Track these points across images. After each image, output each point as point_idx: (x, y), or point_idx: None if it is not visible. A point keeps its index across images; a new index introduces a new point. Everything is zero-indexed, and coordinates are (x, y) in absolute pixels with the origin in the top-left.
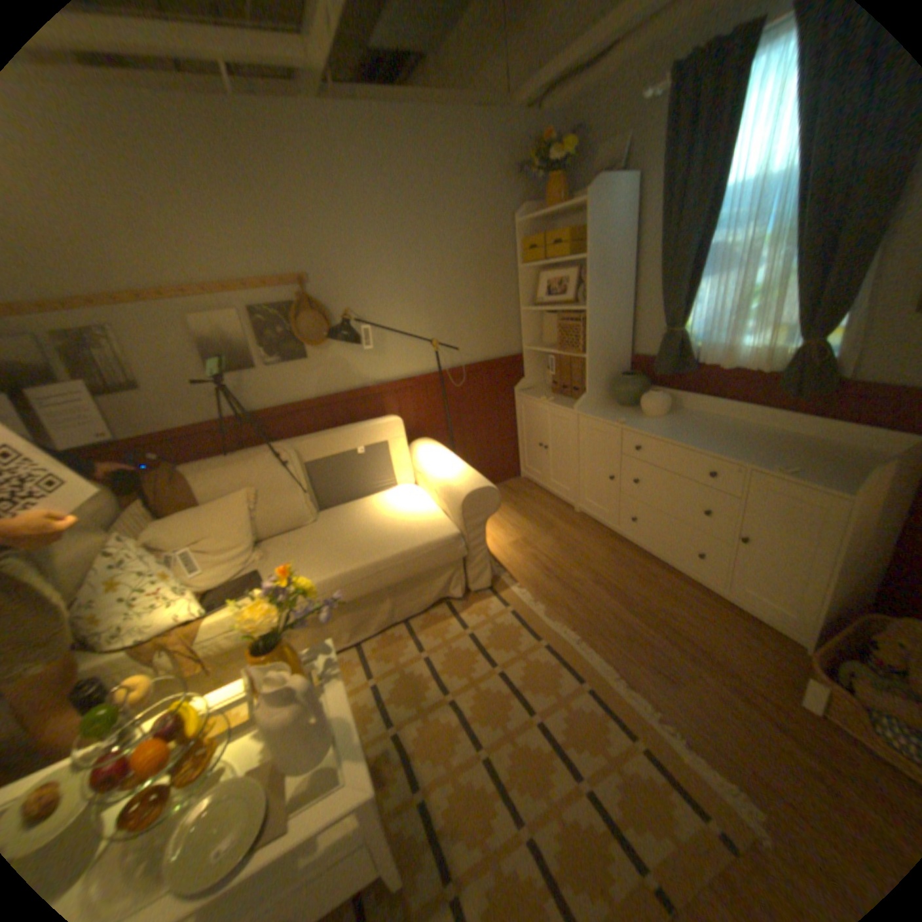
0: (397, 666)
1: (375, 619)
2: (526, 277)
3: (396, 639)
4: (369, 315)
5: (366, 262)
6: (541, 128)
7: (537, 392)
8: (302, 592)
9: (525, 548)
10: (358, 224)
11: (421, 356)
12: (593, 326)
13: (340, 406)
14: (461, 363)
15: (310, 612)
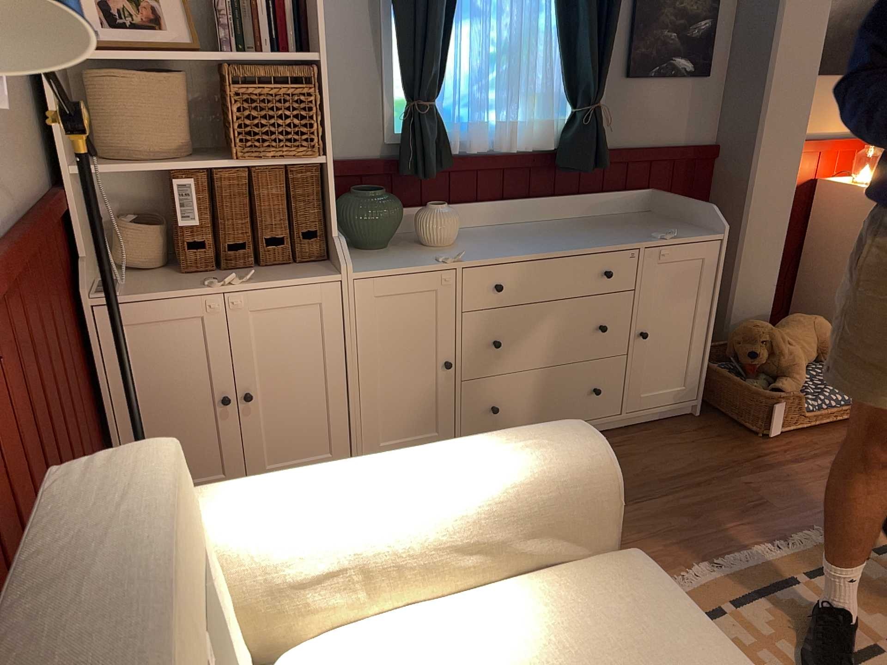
0: None
1: None
2: None
3: None
4: None
5: None
6: None
7: (143, 285)
8: None
9: None
10: None
11: None
12: (325, 96)
13: None
14: (2, 220)
15: None
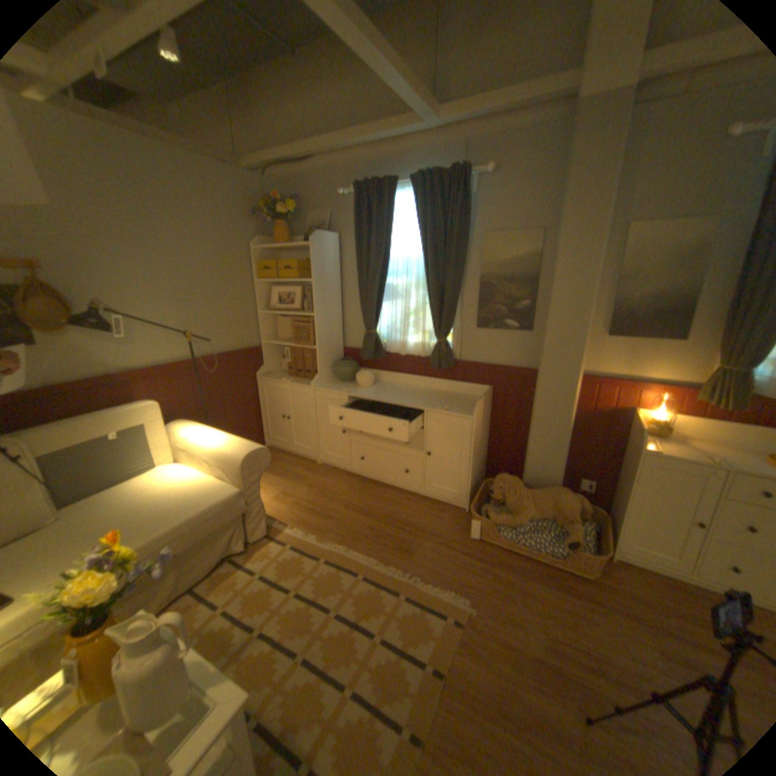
0: (193, 632)
1: (157, 597)
2: (261, 289)
3: (183, 610)
4: (115, 306)
5: (112, 258)
6: (265, 188)
7: (276, 376)
8: (120, 561)
9: (286, 498)
10: (104, 223)
11: (171, 346)
12: (319, 327)
13: (78, 393)
14: (210, 352)
15: (140, 573)
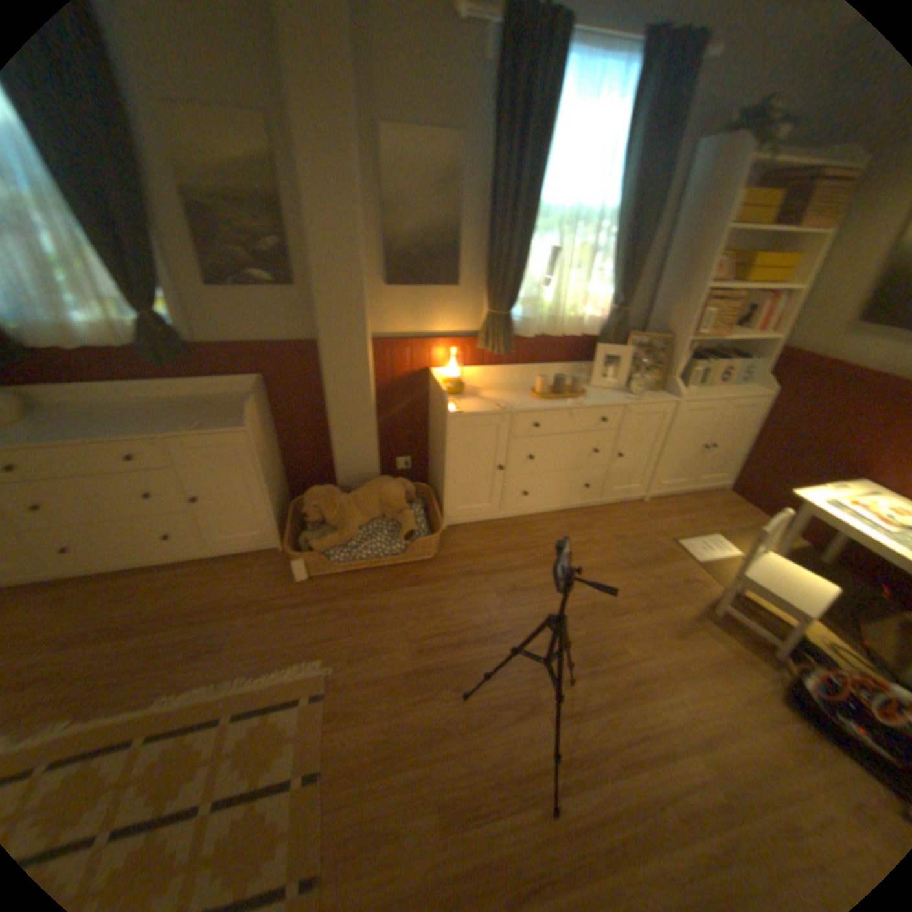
0: None
1: None
2: None
3: None
4: None
5: None
6: None
7: None
8: None
9: None
10: None
11: None
12: None
13: None
14: None
15: None
